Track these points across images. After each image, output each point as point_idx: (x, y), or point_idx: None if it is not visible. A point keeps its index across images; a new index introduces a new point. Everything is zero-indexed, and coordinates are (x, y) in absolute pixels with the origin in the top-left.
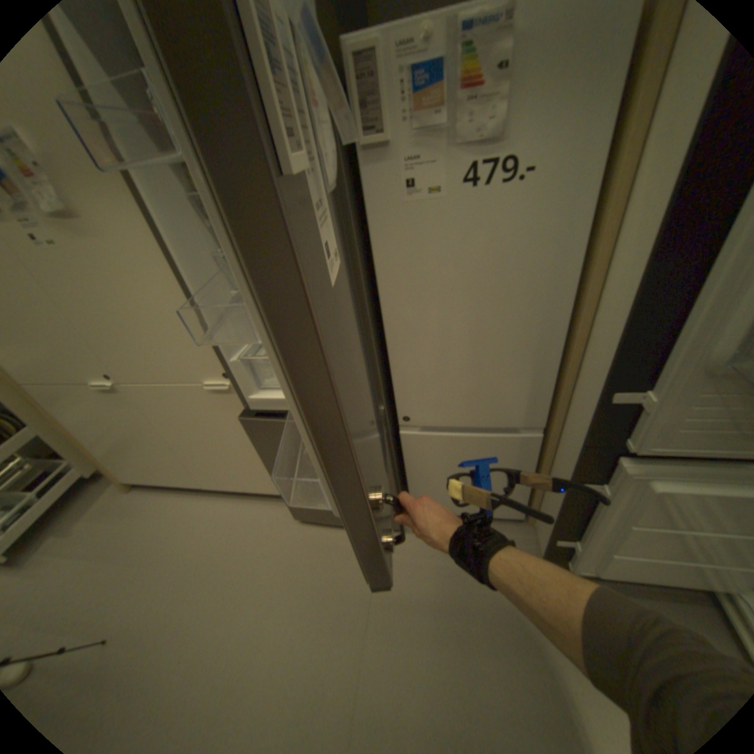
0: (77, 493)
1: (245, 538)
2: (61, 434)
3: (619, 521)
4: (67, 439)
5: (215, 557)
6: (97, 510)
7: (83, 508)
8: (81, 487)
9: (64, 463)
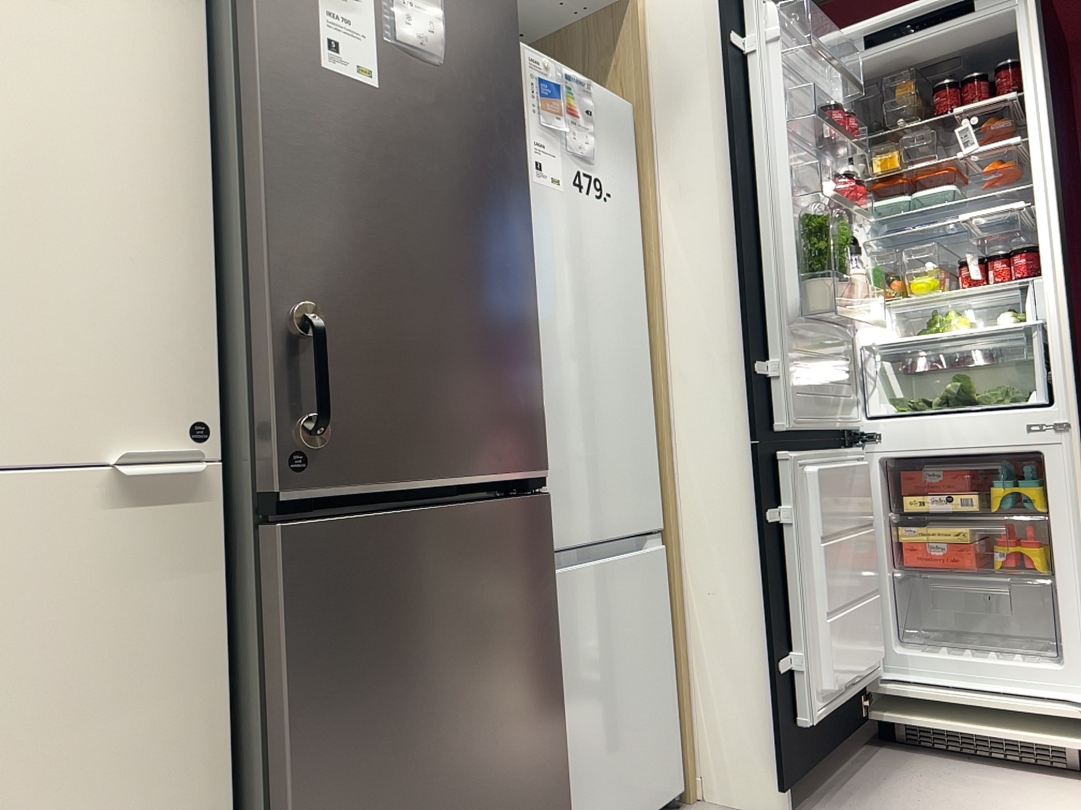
0: None
1: None
2: None
3: (809, 555)
4: None
5: None
6: None
7: None
8: None
9: None
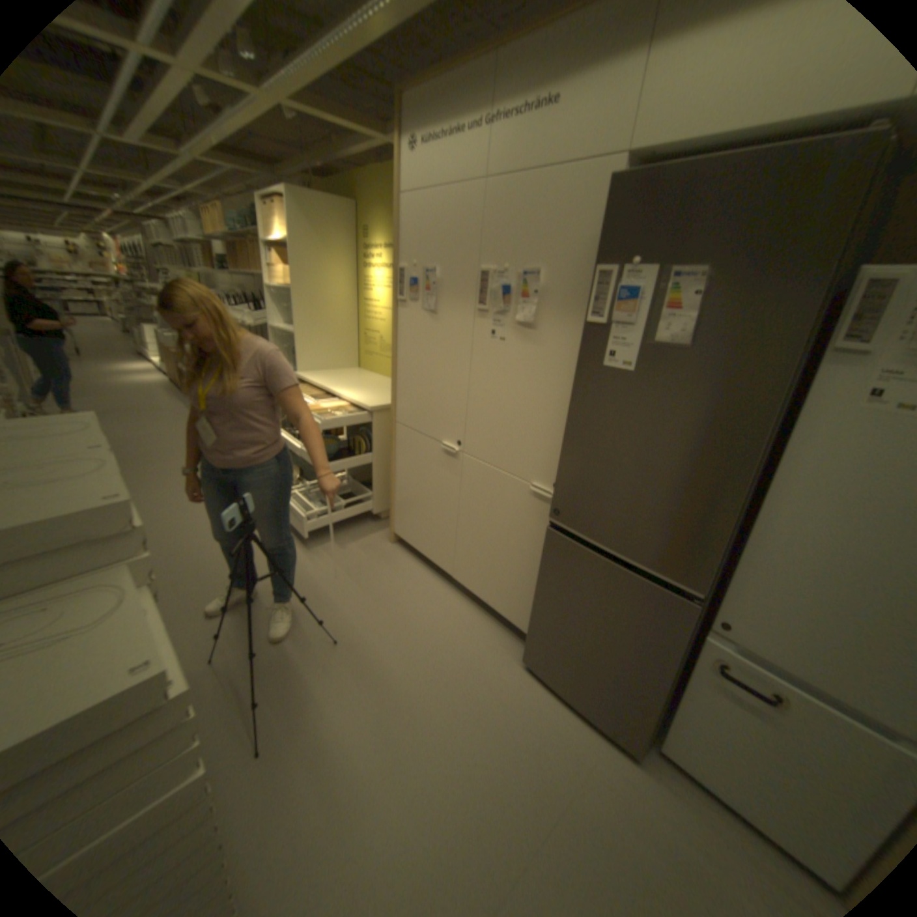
0: (361, 522)
1: (469, 646)
2: (391, 470)
3: None
4: (391, 476)
5: (438, 643)
6: (368, 543)
7: (360, 536)
8: (365, 519)
9: (371, 494)
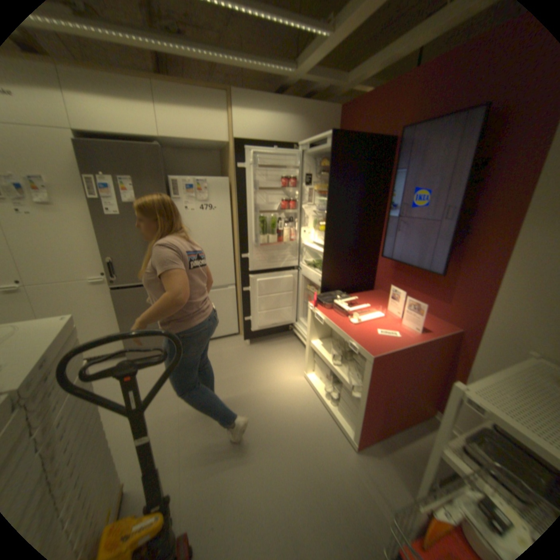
0: None
1: None
2: None
3: (255, 298)
4: None
5: None
6: None
7: None
8: None
9: None
